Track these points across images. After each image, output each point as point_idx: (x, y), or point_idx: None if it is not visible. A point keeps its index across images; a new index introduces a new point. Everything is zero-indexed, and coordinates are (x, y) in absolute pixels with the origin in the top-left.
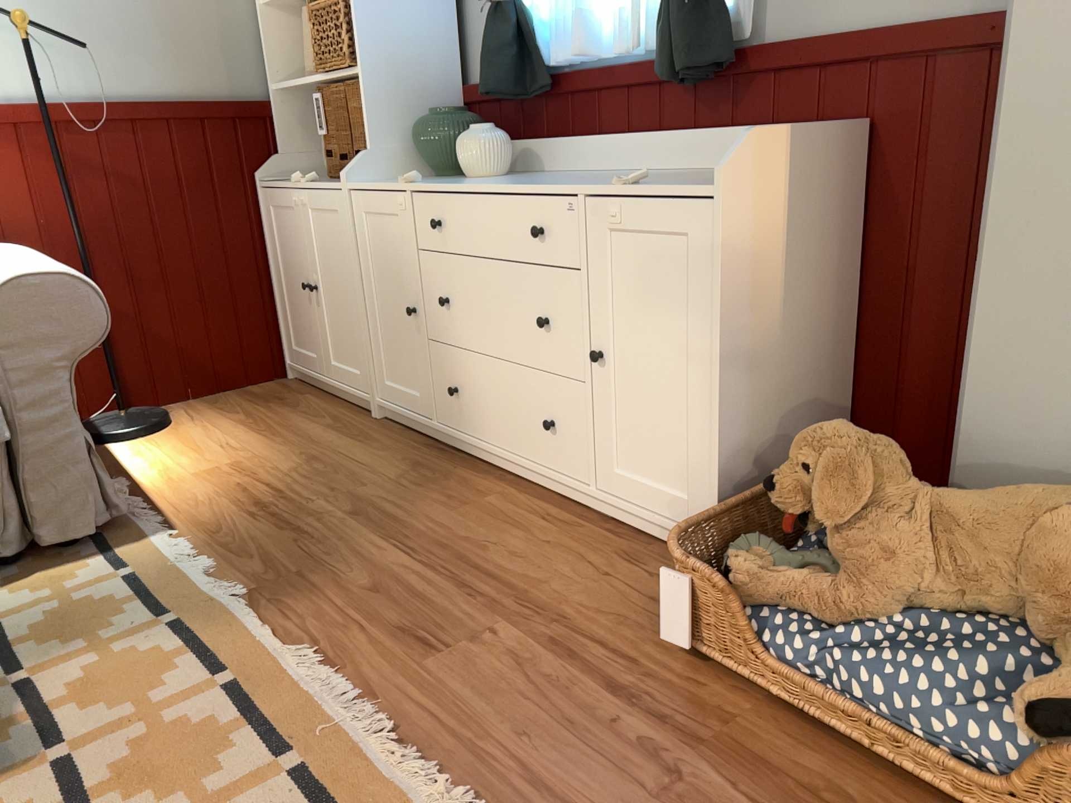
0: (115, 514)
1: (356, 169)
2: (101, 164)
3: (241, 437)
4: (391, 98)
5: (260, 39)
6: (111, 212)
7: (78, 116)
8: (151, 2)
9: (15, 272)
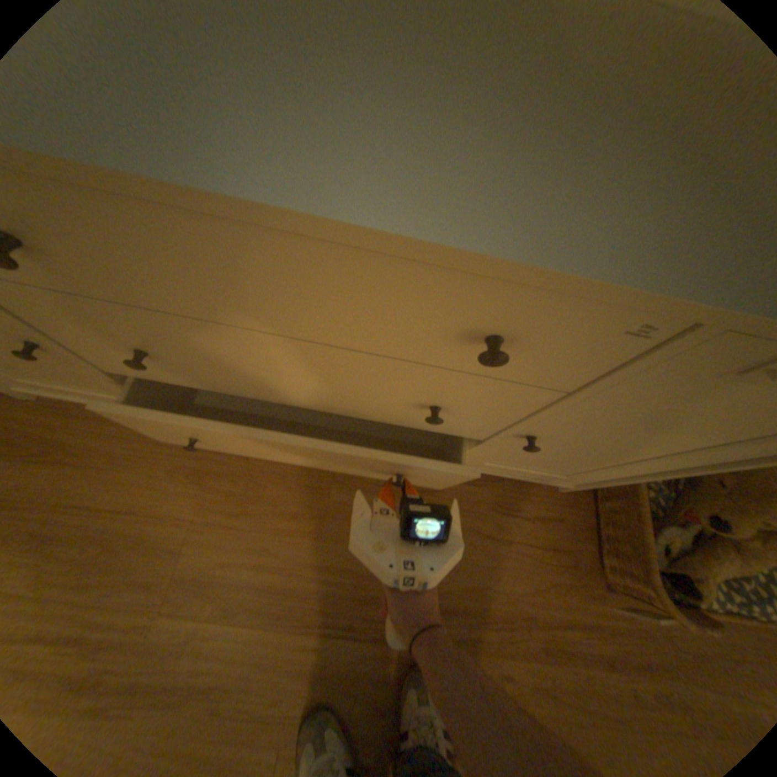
0: None
1: None
2: None
3: None
4: None
5: None
6: None
7: None
8: None
9: None
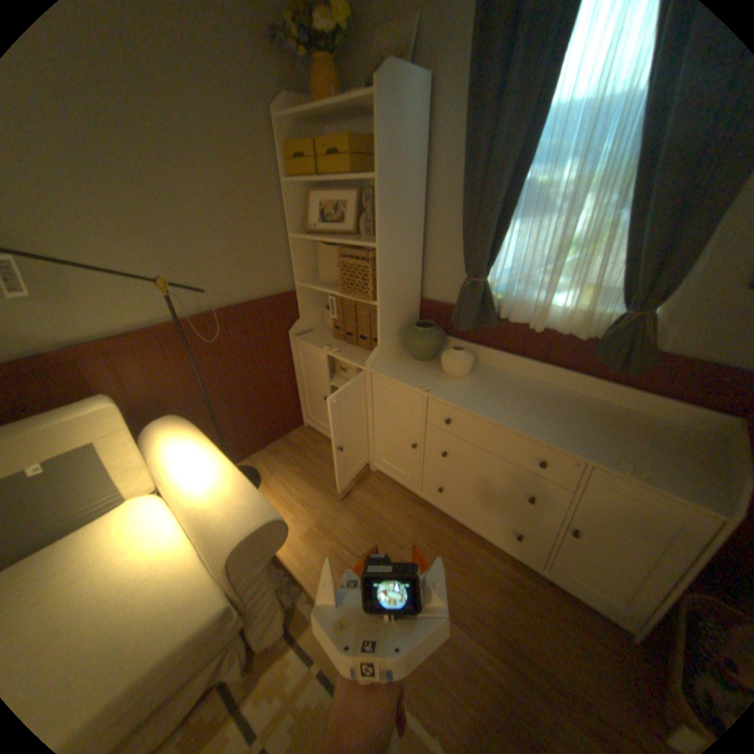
0: (287, 609)
1: (375, 358)
2: (208, 344)
3: (307, 491)
4: (392, 314)
5: (288, 251)
6: (215, 369)
7: (193, 321)
8: (229, 240)
9: (227, 517)
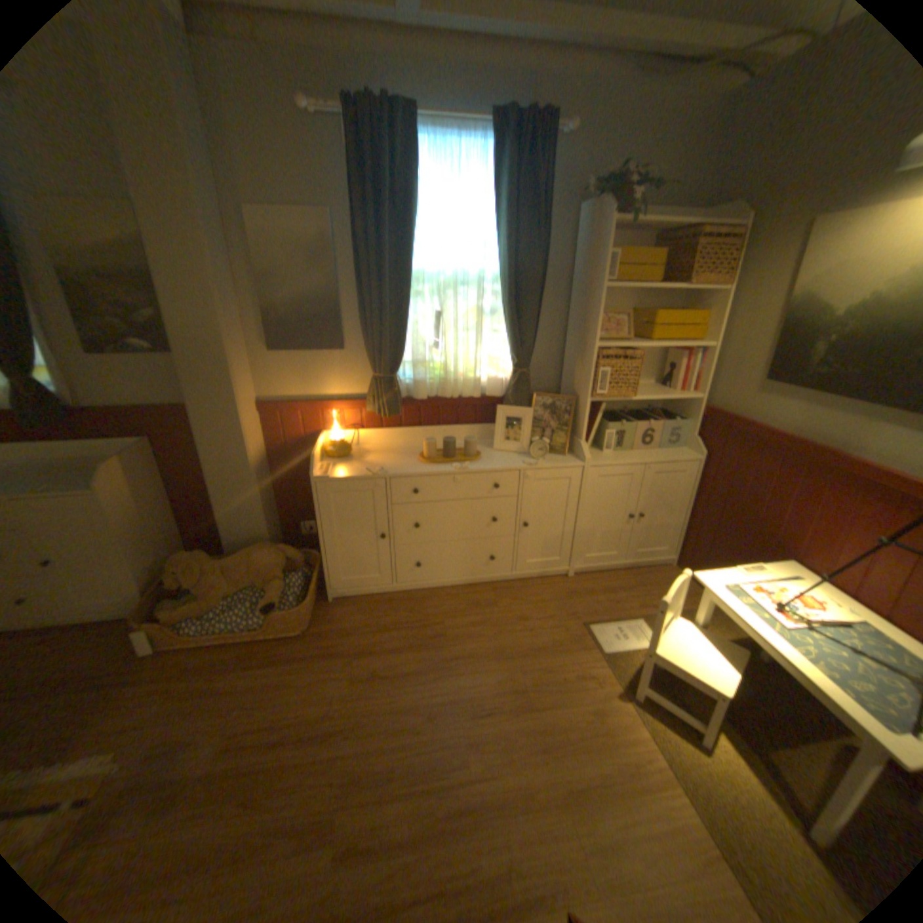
0: None
1: None
2: None
3: None
4: None
5: None
6: None
7: None
8: None
9: None
